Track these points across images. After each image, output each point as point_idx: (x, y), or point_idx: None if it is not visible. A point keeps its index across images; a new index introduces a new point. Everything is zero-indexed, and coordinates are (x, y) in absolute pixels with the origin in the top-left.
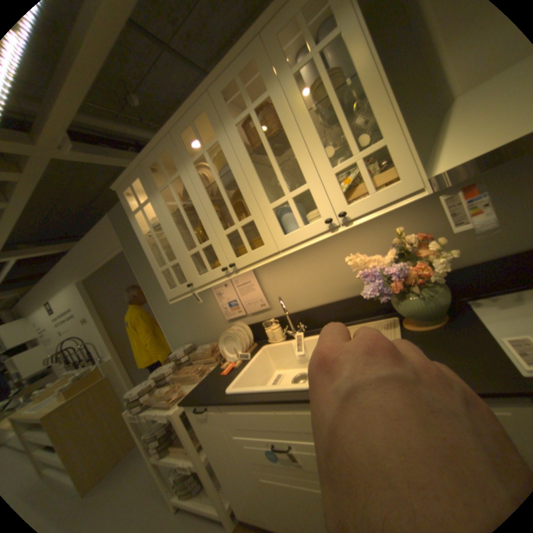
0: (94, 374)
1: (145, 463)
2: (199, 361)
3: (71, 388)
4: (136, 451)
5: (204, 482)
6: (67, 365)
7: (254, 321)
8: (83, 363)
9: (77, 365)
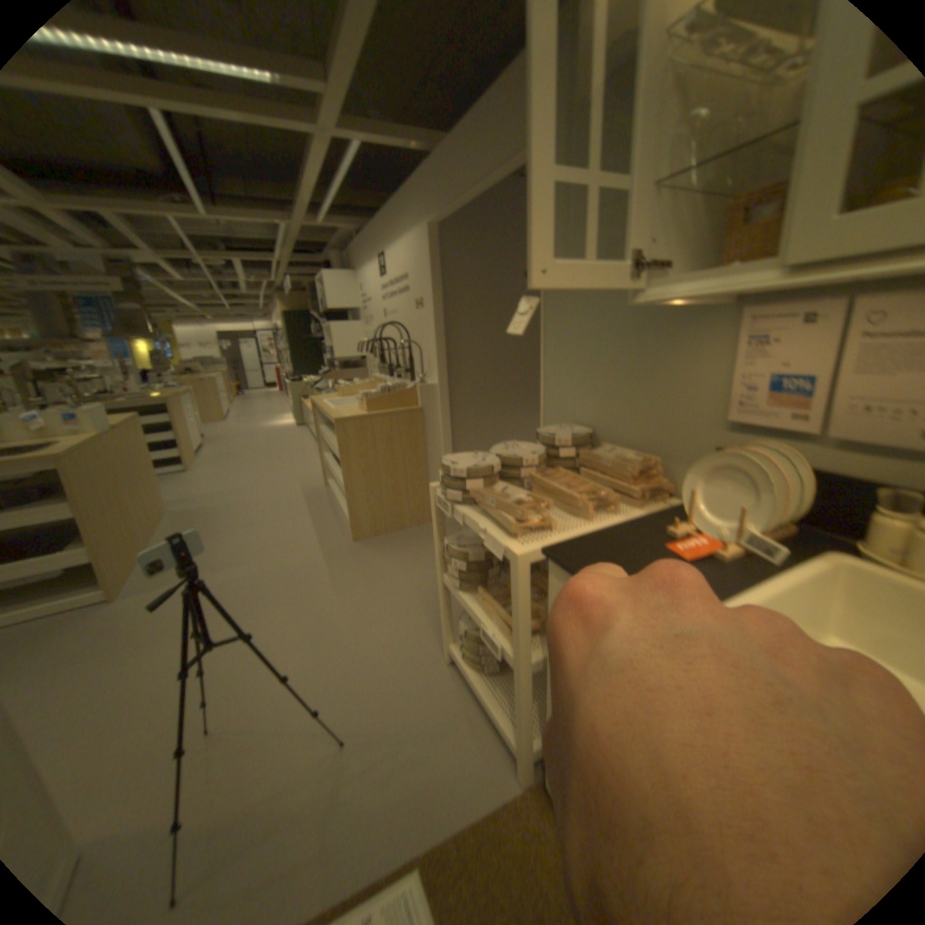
0: (408, 396)
1: (429, 558)
2: (603, 480)
3: (376, 400)
4: (424, 531)
5: (516, 698)
6: (381, 366)
7: (841, 470)
8: (399, 373)
9: (392, 372)
